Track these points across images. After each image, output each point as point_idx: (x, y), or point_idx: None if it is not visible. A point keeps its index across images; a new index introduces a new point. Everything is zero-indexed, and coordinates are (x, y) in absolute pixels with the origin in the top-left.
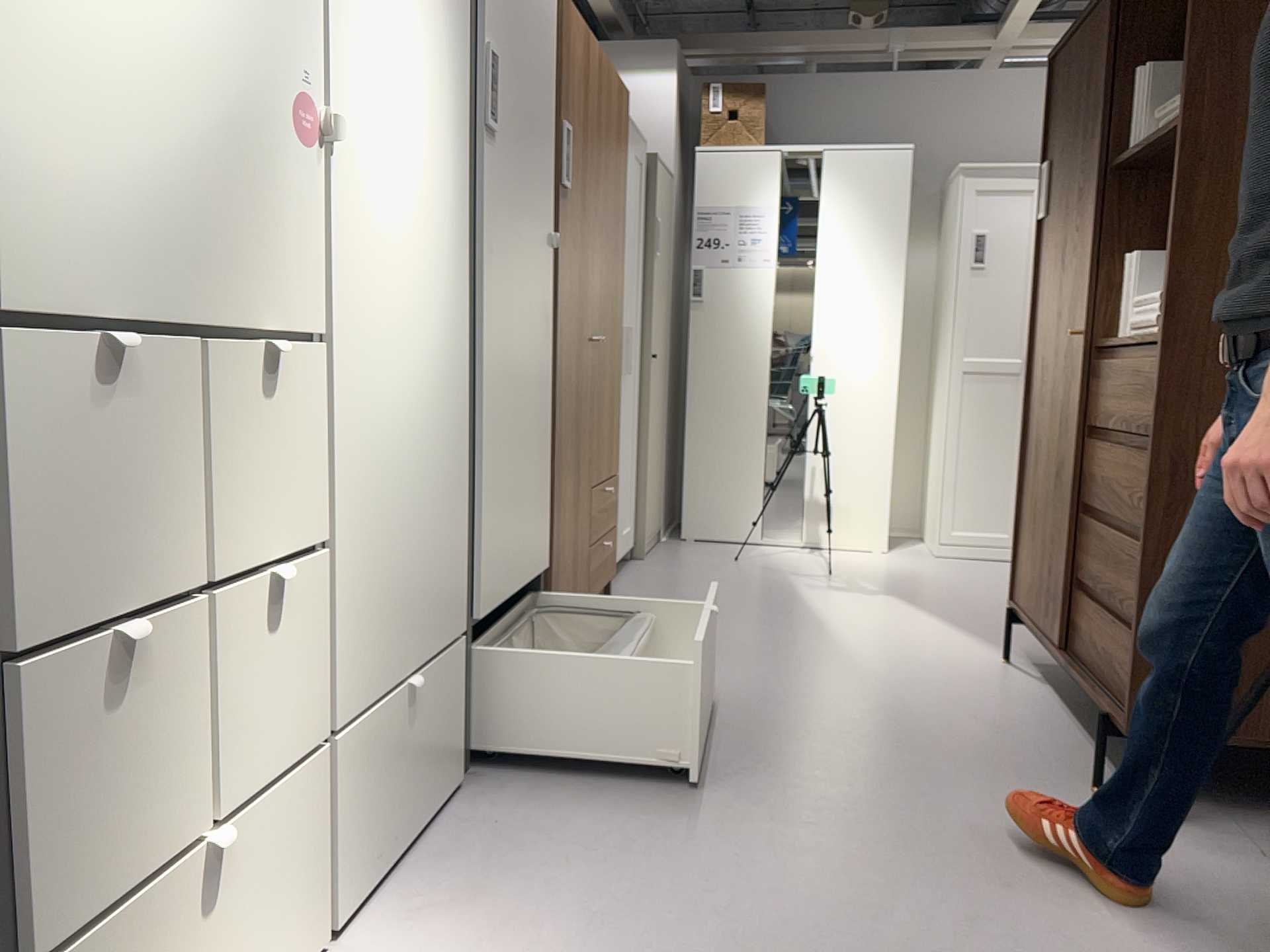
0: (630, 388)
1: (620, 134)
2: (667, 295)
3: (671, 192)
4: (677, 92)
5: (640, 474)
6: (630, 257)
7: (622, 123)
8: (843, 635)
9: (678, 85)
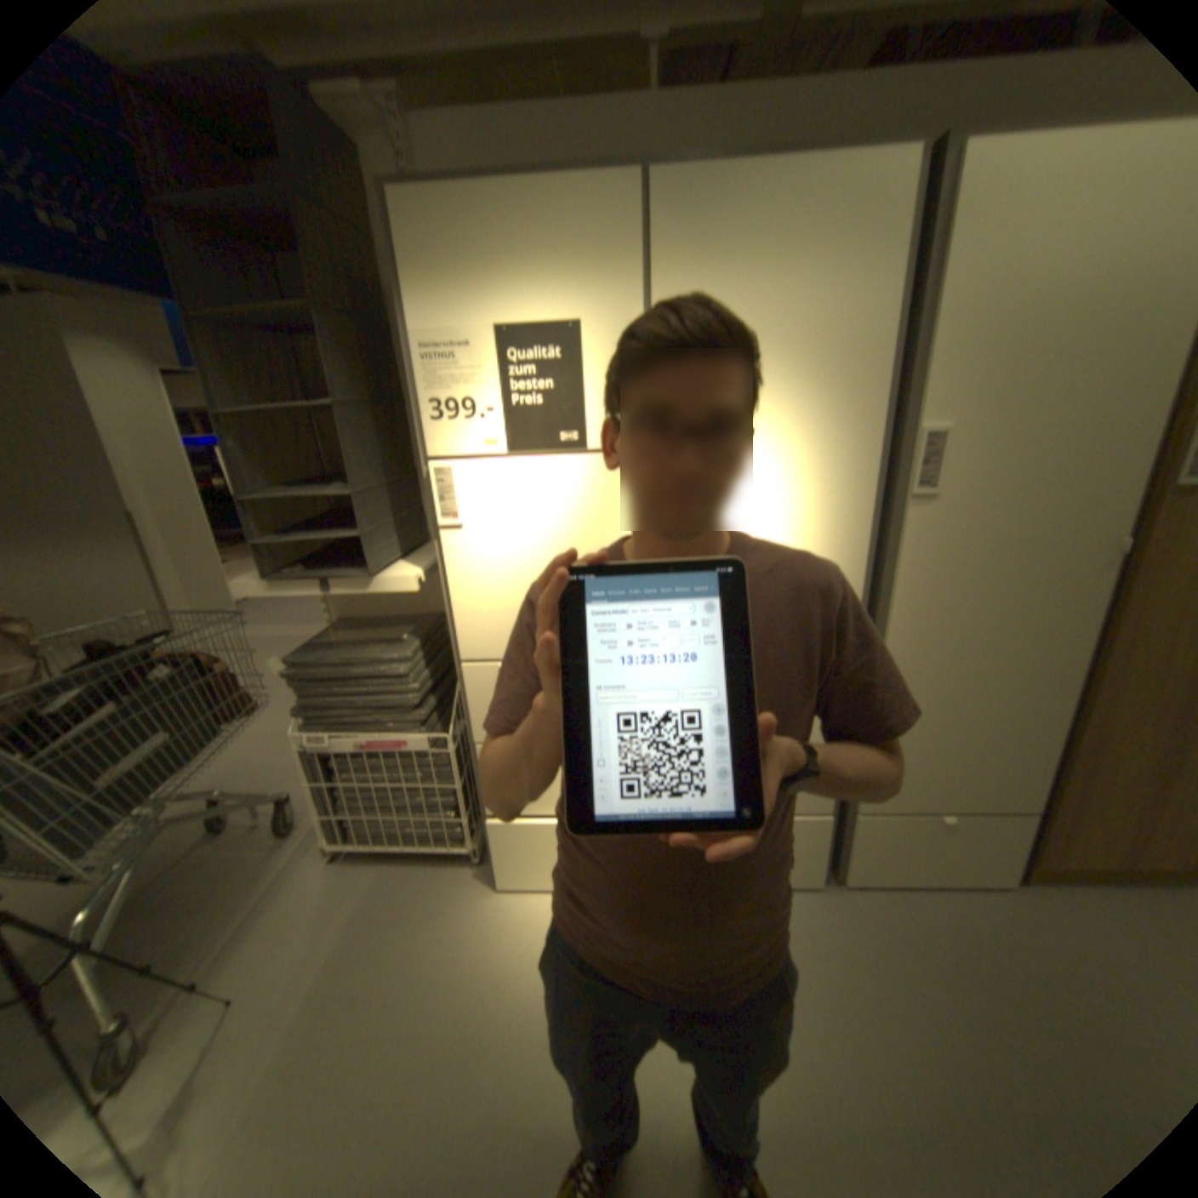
0: None
1: None
2: None
3: None
4: None
5: None
6: None
7: None
8: None
9: None
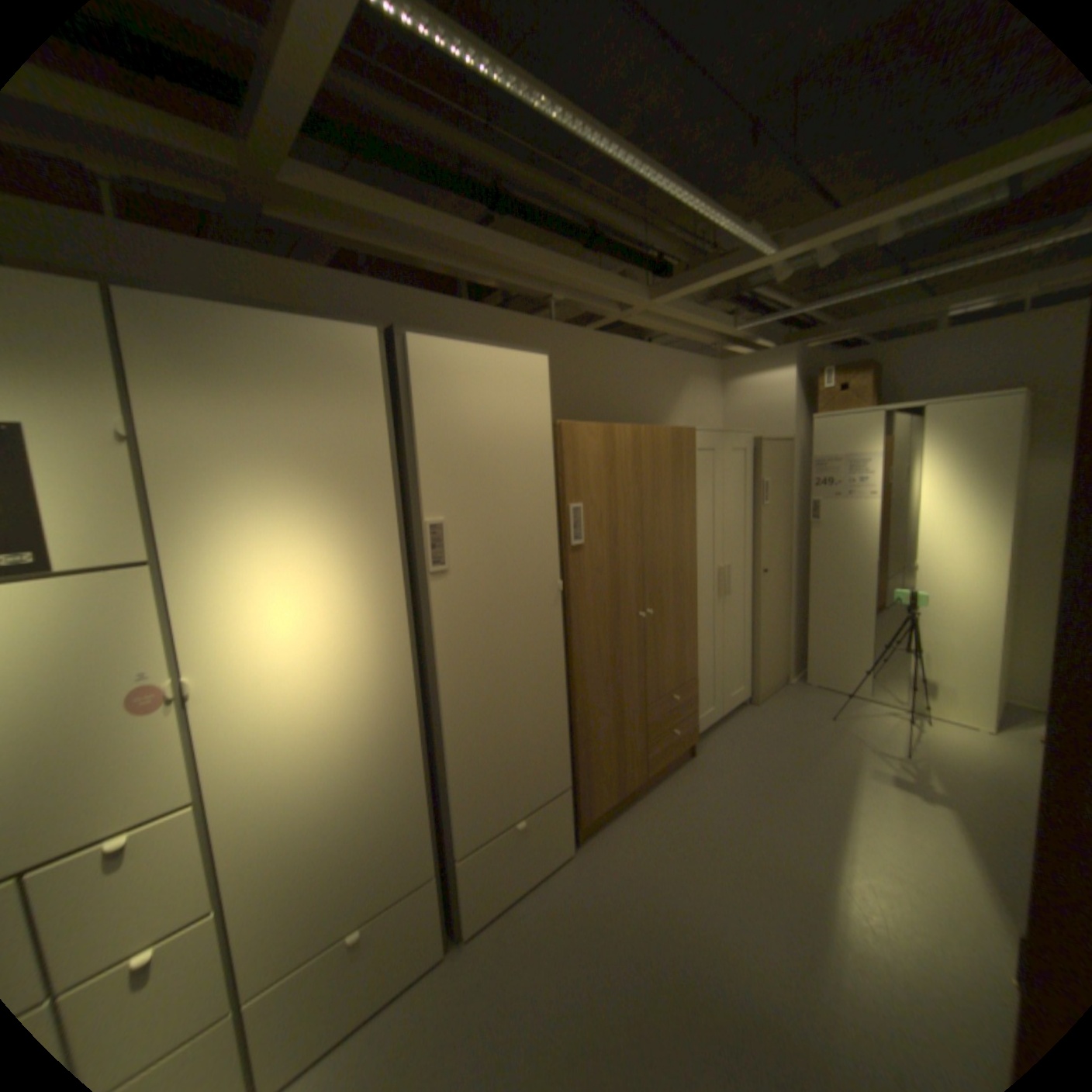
0: (738, 600)
1: (681, 464)
2: (787, 523)
3: (790, 452)
4: (797, 380)
5: (755, 651)
6: (729, 519)
7: (686, 454)
8: (856, 862)
9: (800, 373)
